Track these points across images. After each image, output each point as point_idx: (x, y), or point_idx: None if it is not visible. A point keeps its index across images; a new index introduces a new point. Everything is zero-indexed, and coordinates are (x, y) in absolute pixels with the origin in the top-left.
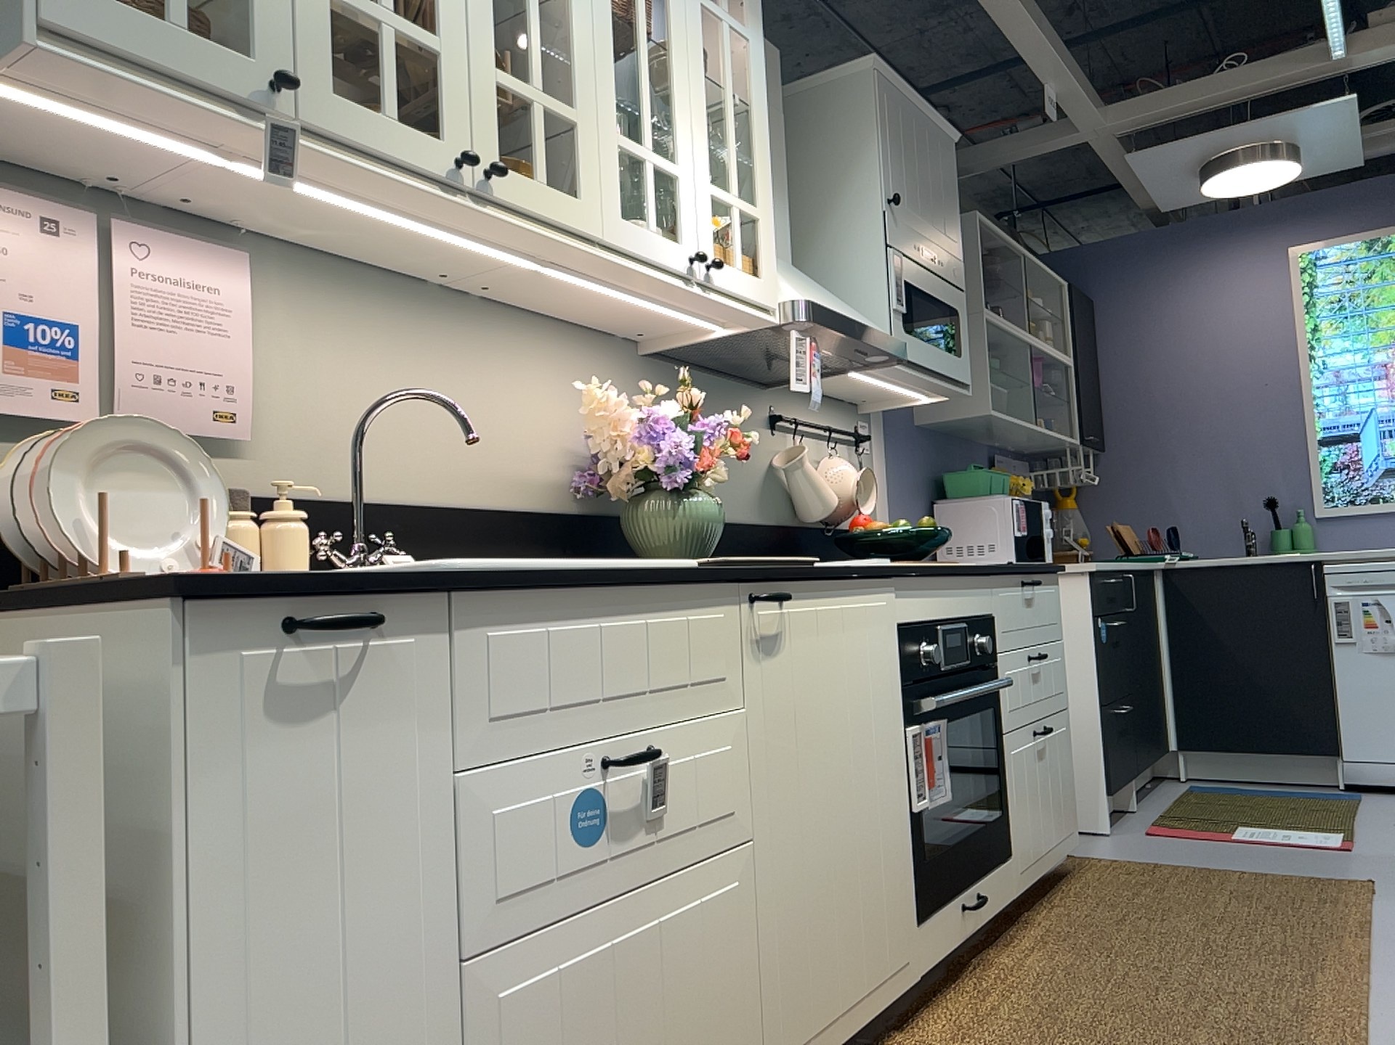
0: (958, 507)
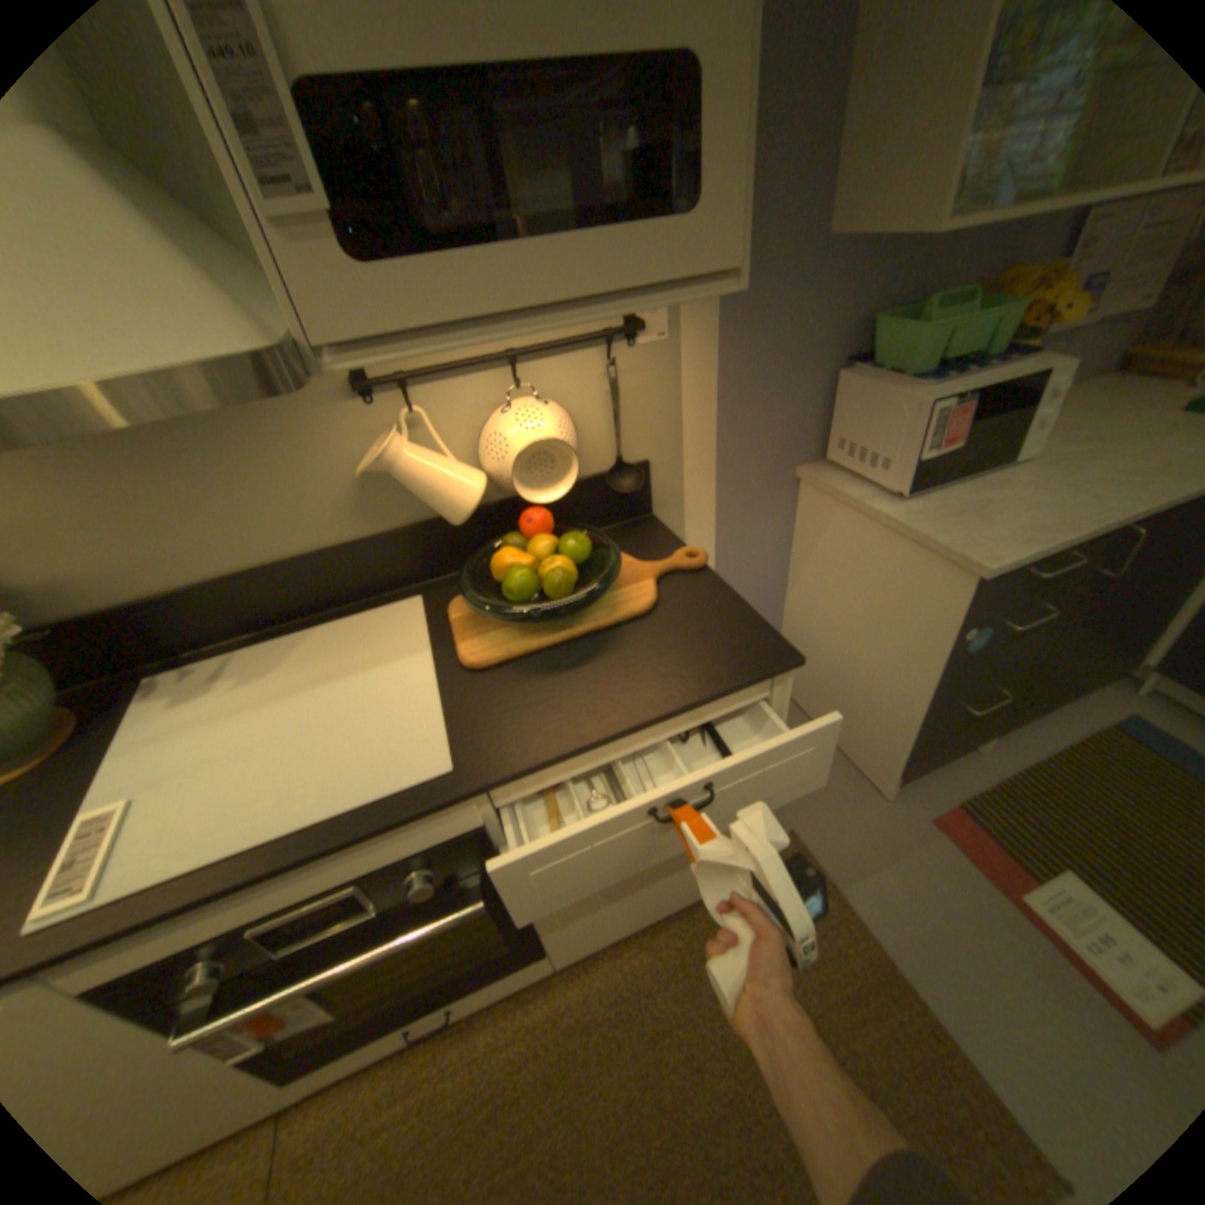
0: (865, 381)
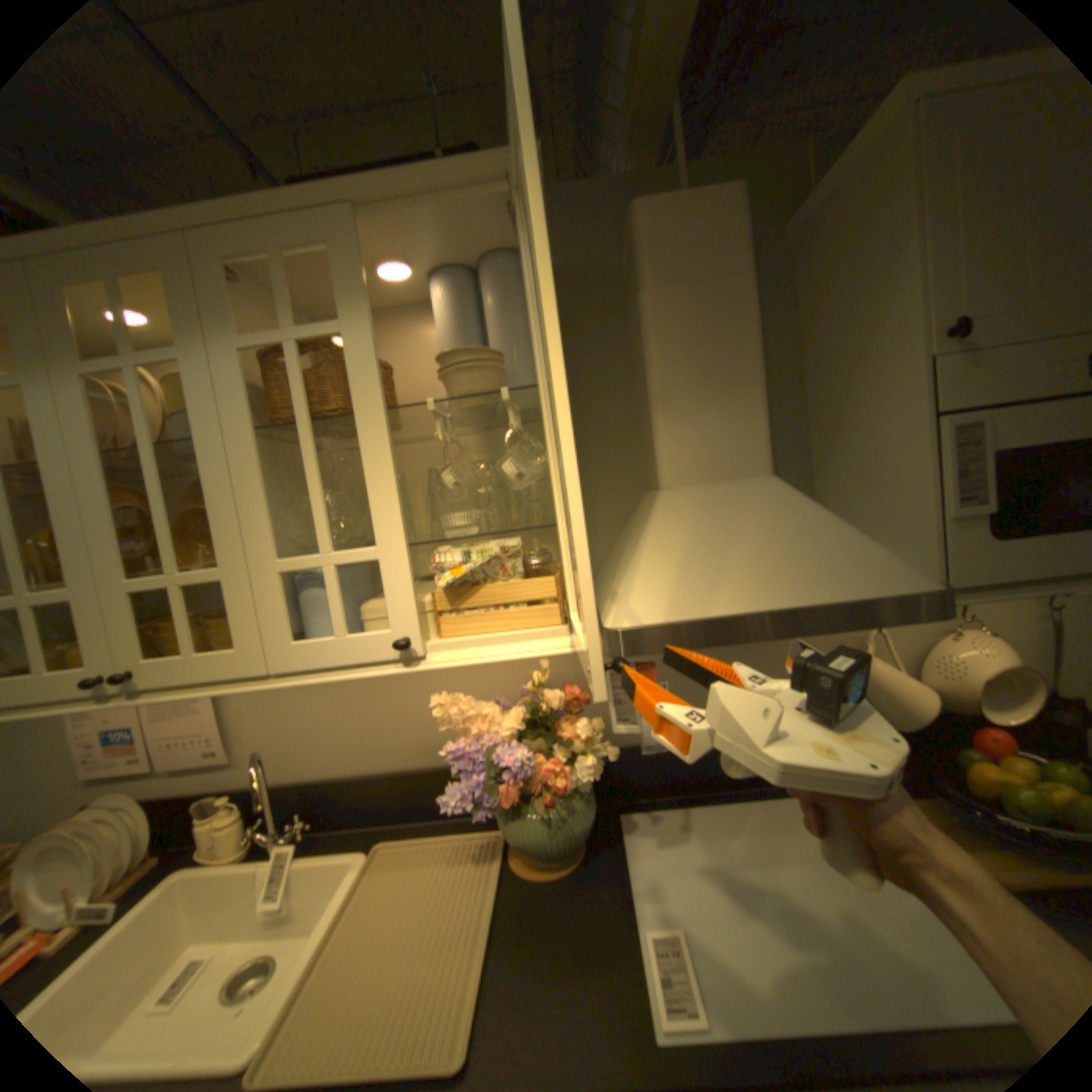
0: None
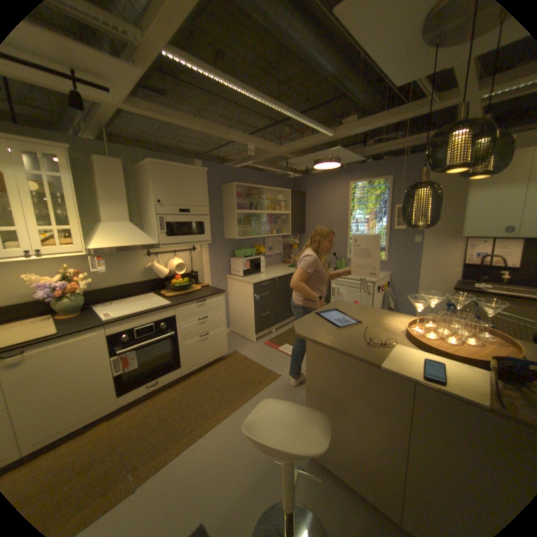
0: (234, 260)
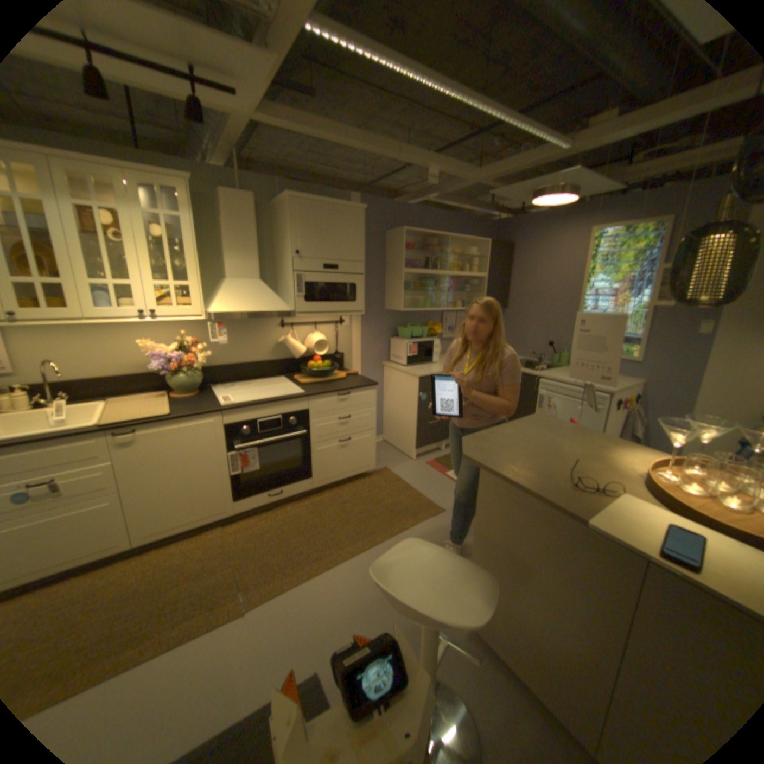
0: (396, 341)
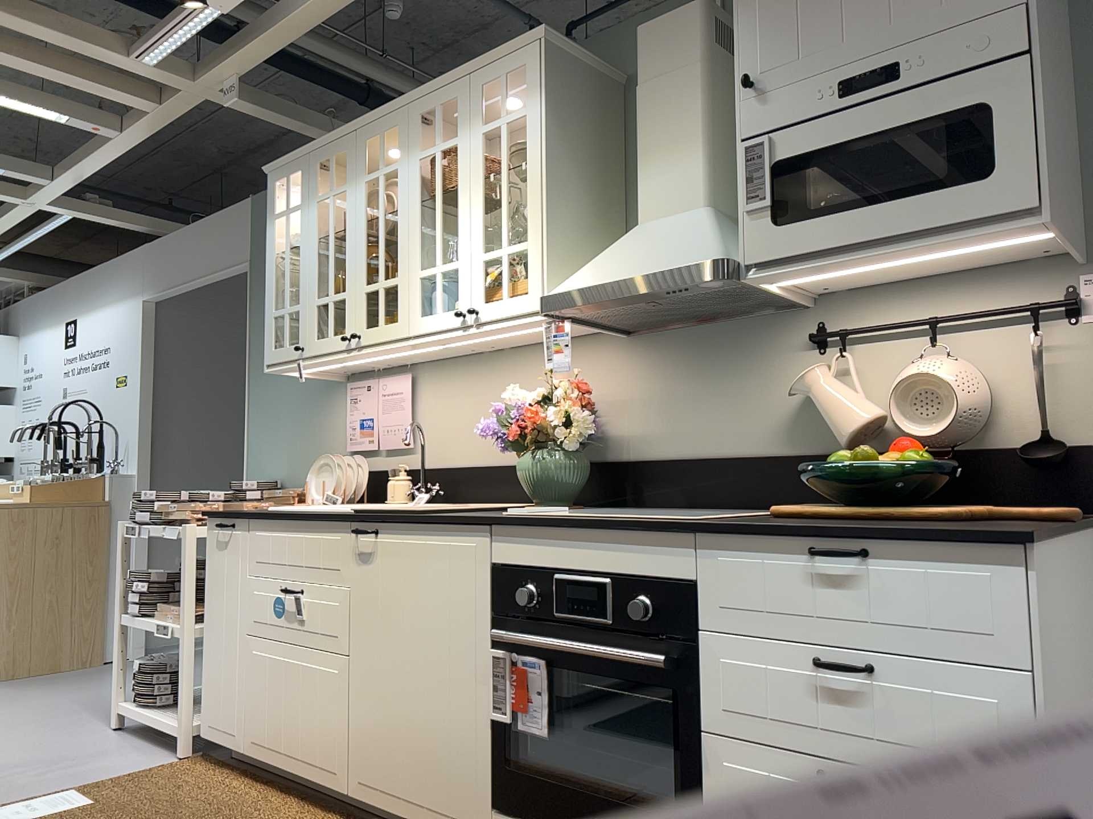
0: None
